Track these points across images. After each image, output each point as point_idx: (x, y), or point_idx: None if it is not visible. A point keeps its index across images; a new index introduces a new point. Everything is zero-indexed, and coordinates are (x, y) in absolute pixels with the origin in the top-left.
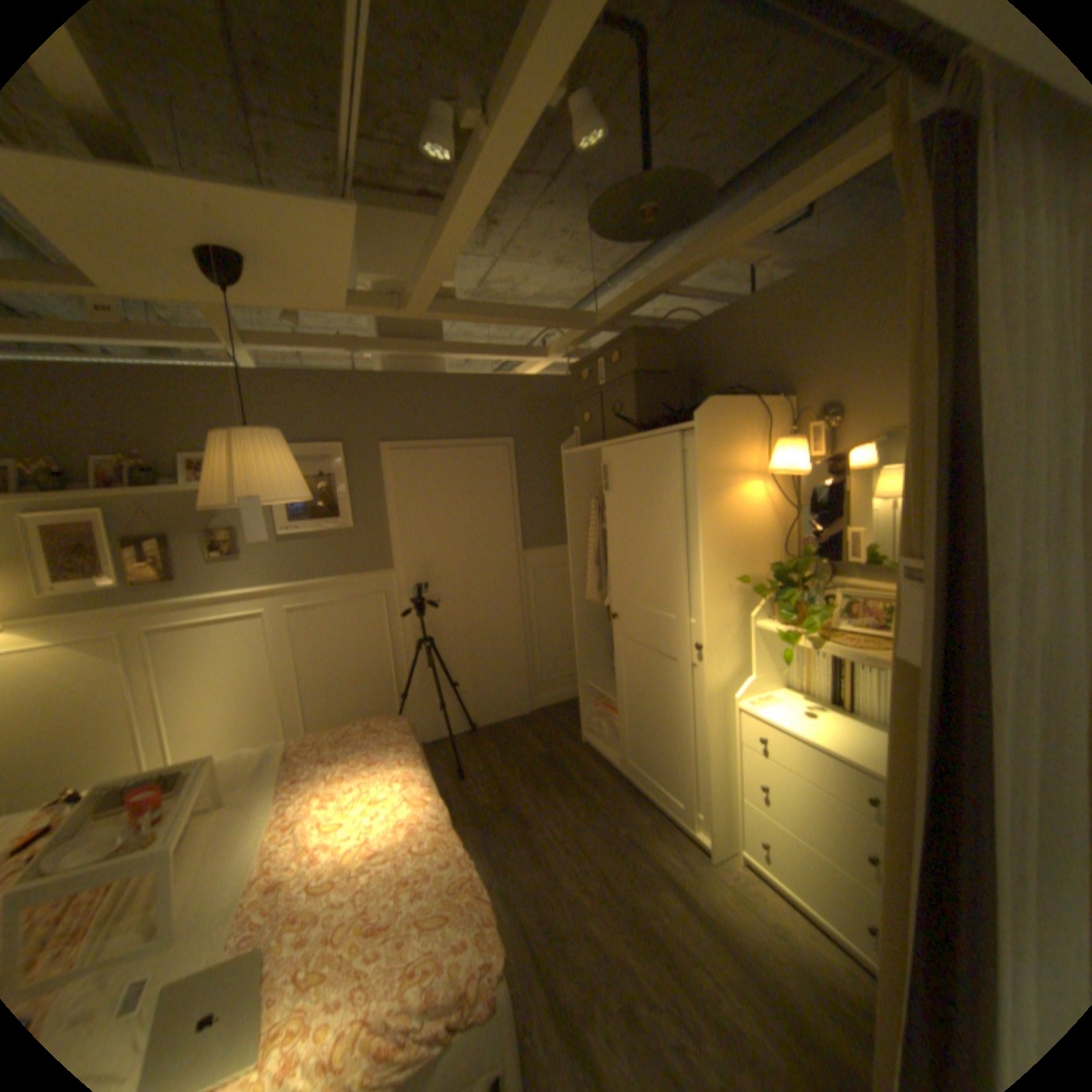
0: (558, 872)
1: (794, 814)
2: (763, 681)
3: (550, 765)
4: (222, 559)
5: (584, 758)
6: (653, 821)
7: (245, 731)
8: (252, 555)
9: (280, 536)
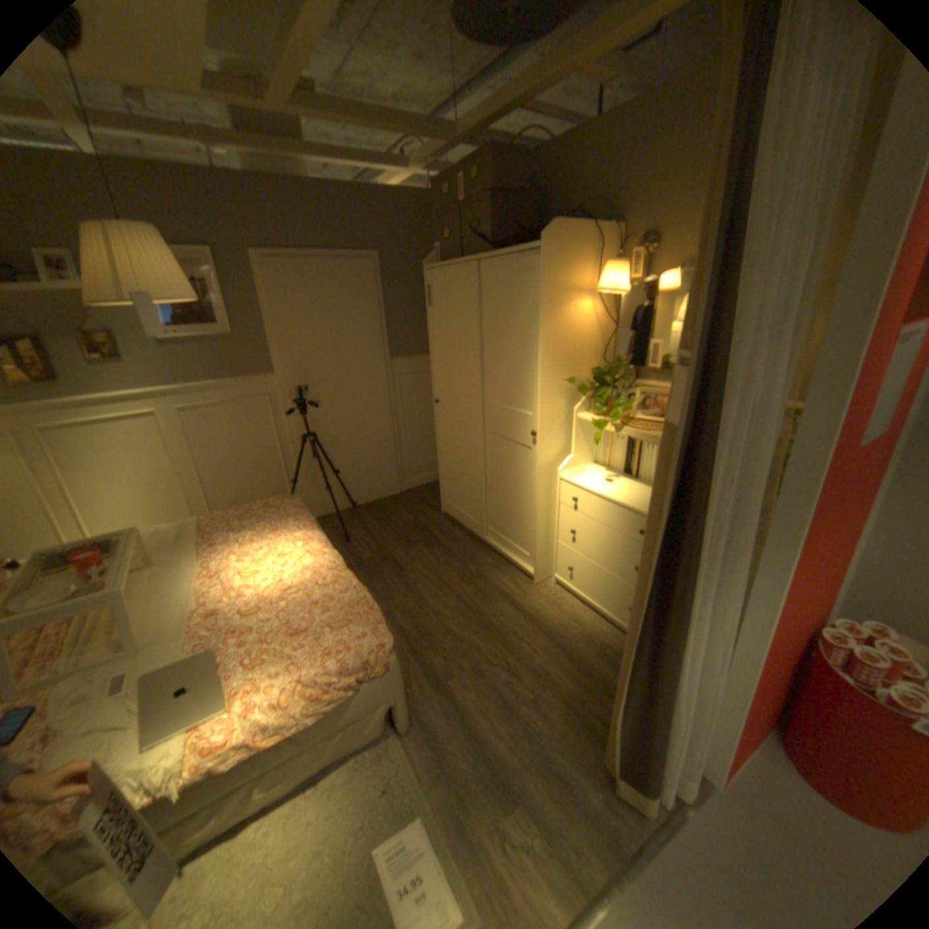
0: (426, 596)
1: (591, 546)
2: (578, 459)
3: (417, 528)
4: (104, 360)
5: (444, 522)
6: (494, 560)
7: (156, 513)
8: (134, 358)
9: (160, 340)
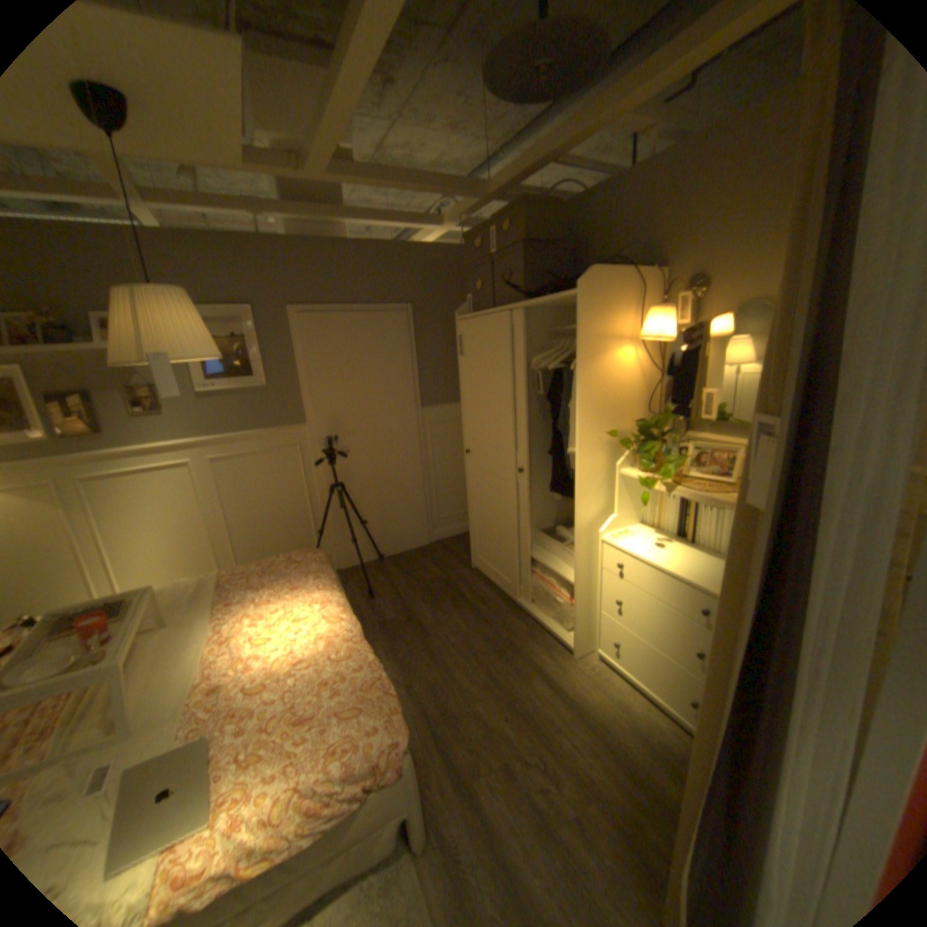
0: (452, 668)
1: (641, 621)
2: (623, 518)
3: (445, 585)
4: (146, 413)
5: (474, 579)
6: (529, 627)
7: (183, 563)
8: (174, 410)
9: (199, 393)
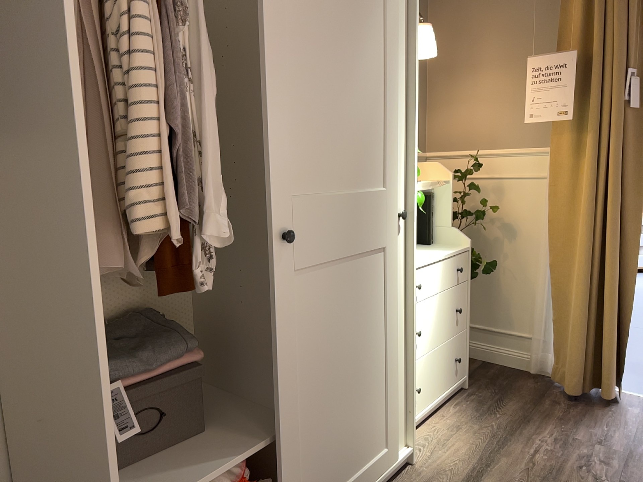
0: None
1: (429, 331)
2: None
3: None
4: None
5: None
6: None
7: None
8: None
9: None
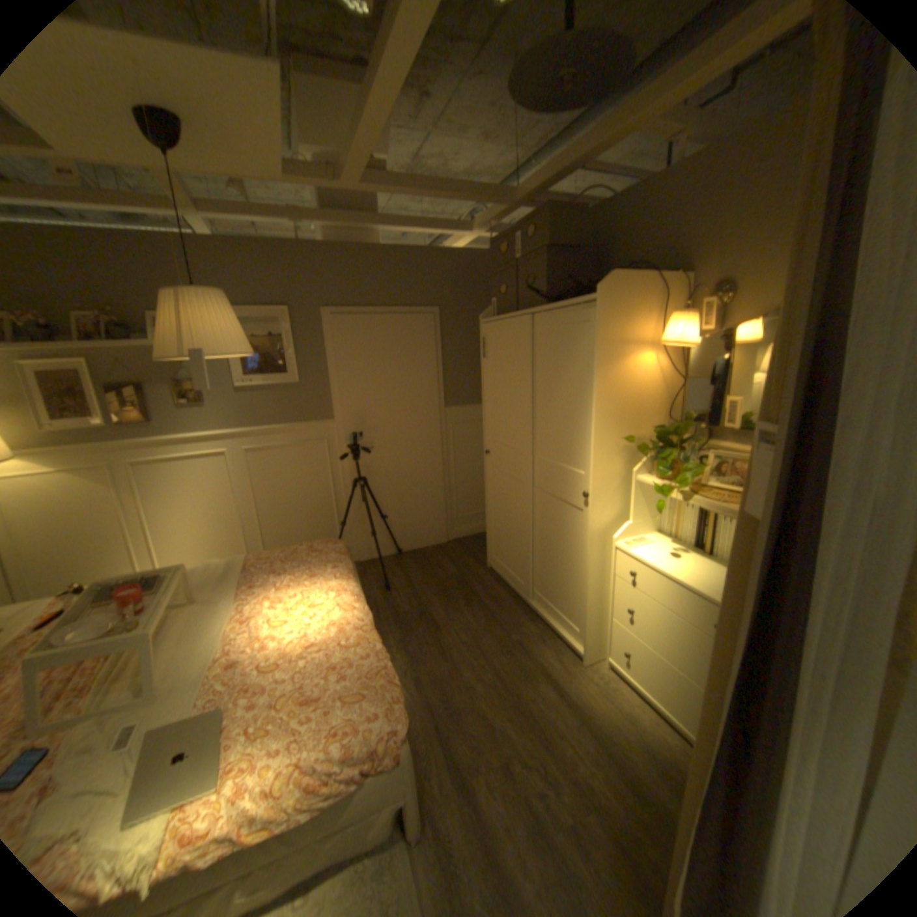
0: (460, 665)
1: (653, 632)
2: (639, 525)
3: (460, 583)
4: (189, 405)
5: (488, 579)
6: (540, 630)
7: (216, 546)
8: (214, 403)
9: (237, 388)
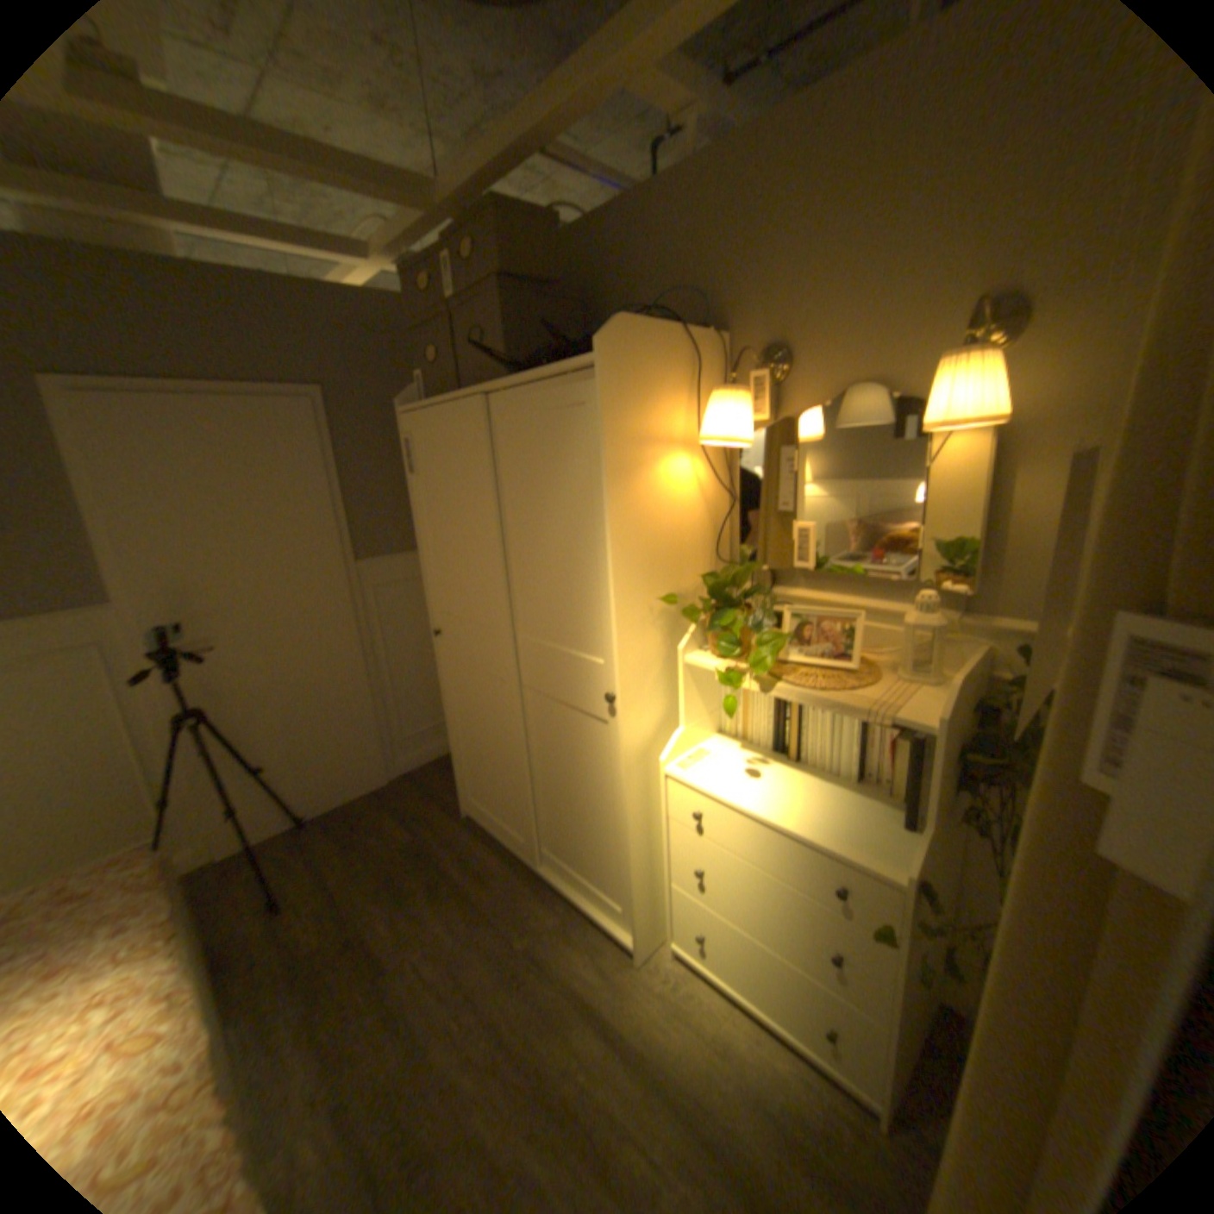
0: (423, 1040)
1: (735, 903)
2: (689, 727)
3: (414, 860)
4: None
5: (463, 839)
6: (557, 917)
7: None
8: None
9: None
